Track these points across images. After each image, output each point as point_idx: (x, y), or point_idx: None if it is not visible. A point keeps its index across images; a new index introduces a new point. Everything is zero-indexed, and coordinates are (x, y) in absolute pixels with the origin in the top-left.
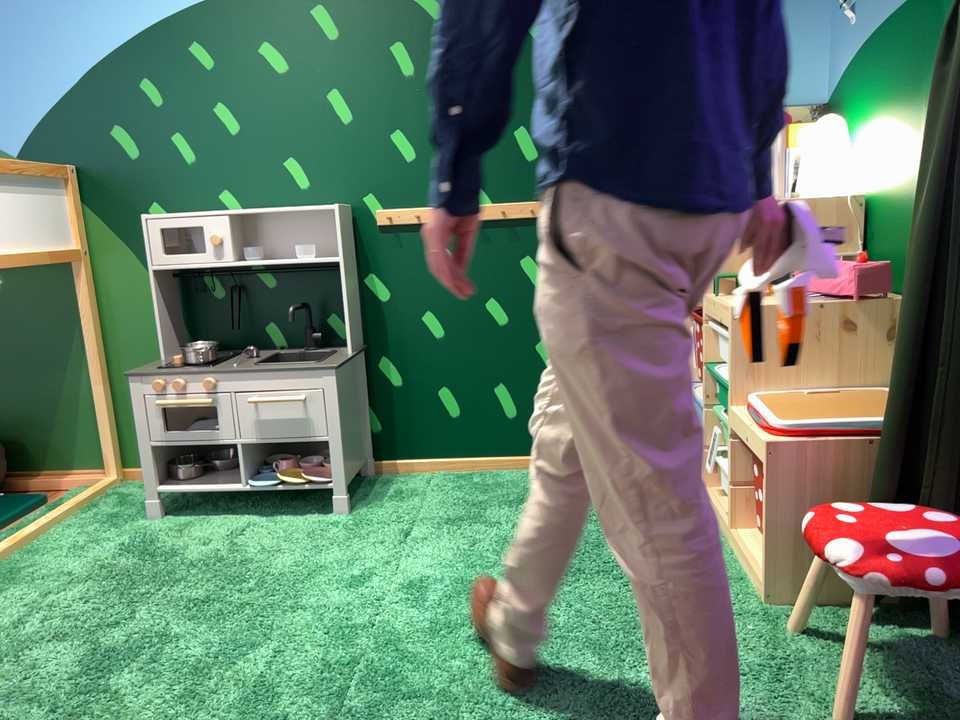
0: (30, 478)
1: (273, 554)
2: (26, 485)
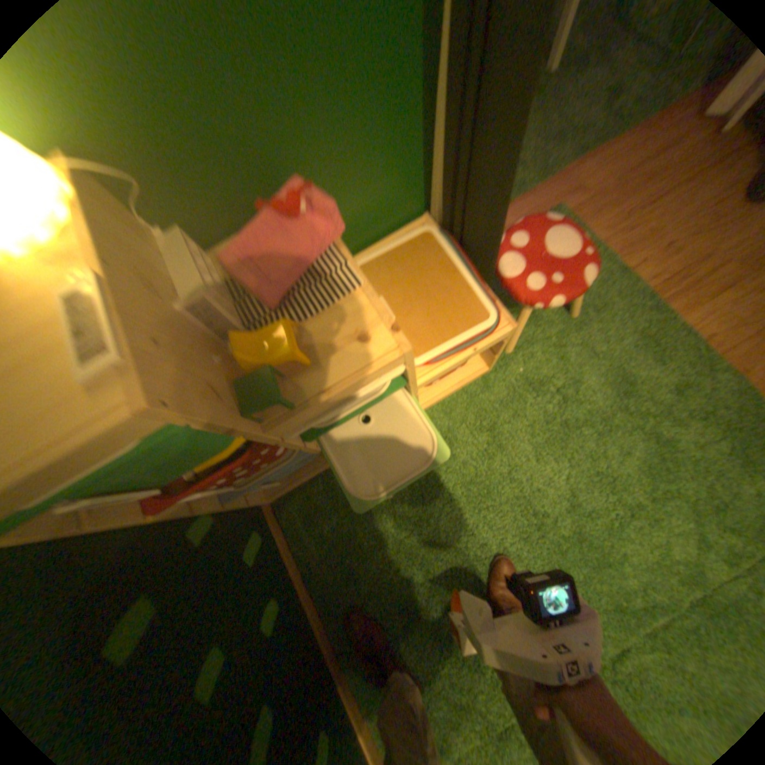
0: None
1: None
2: None
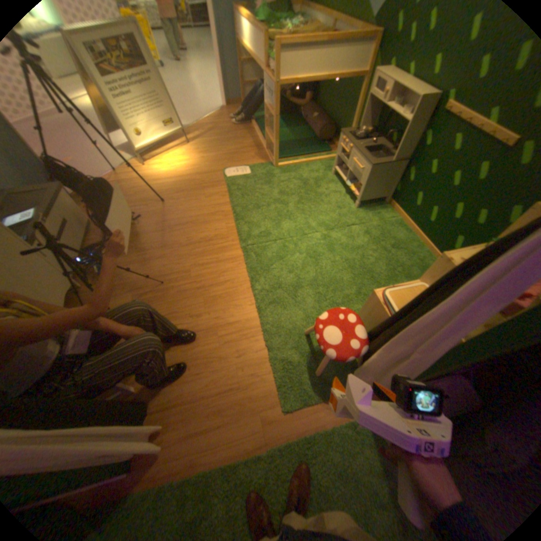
0: (335, 142)
1: (327, 204)
2: (334, 144)
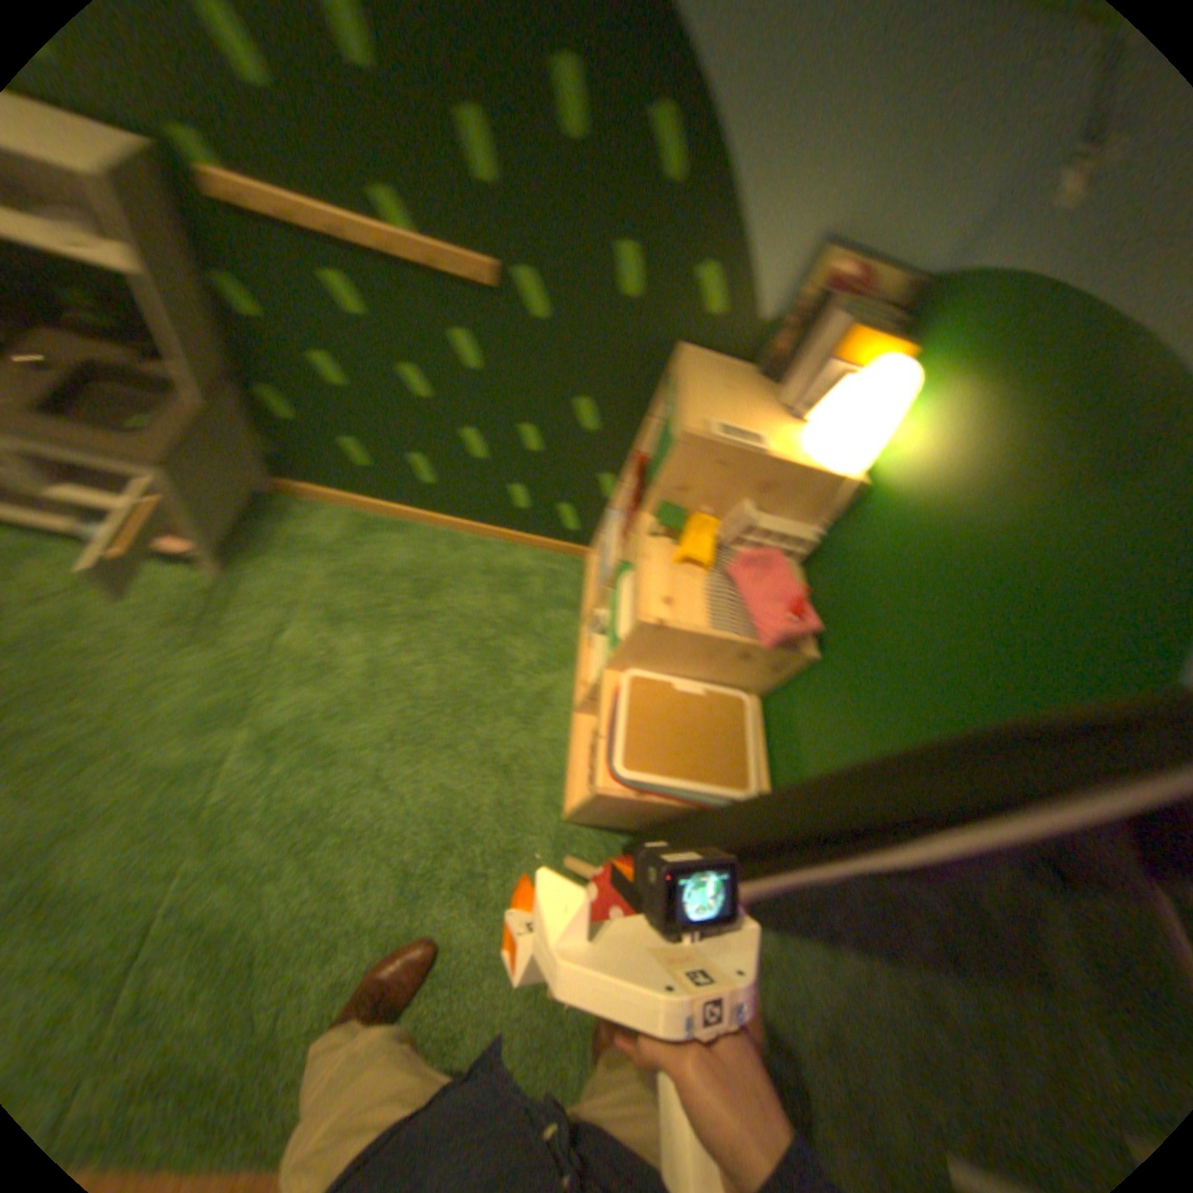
0: None
1: (111, 647)
2: None
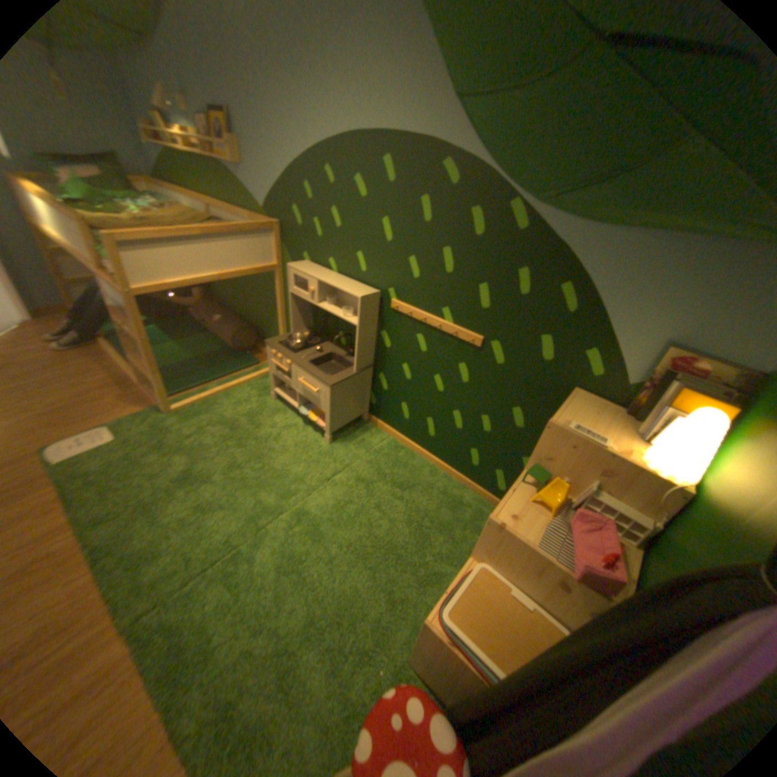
0: (263, 349)
1: (284, 452)
2: (262, 351)
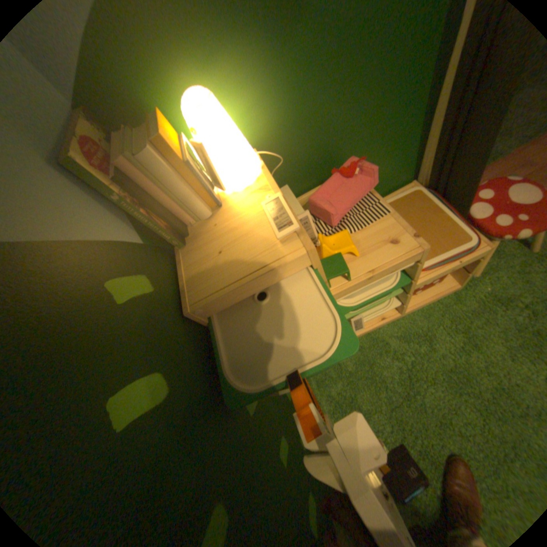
0: None
1: None
2: None
